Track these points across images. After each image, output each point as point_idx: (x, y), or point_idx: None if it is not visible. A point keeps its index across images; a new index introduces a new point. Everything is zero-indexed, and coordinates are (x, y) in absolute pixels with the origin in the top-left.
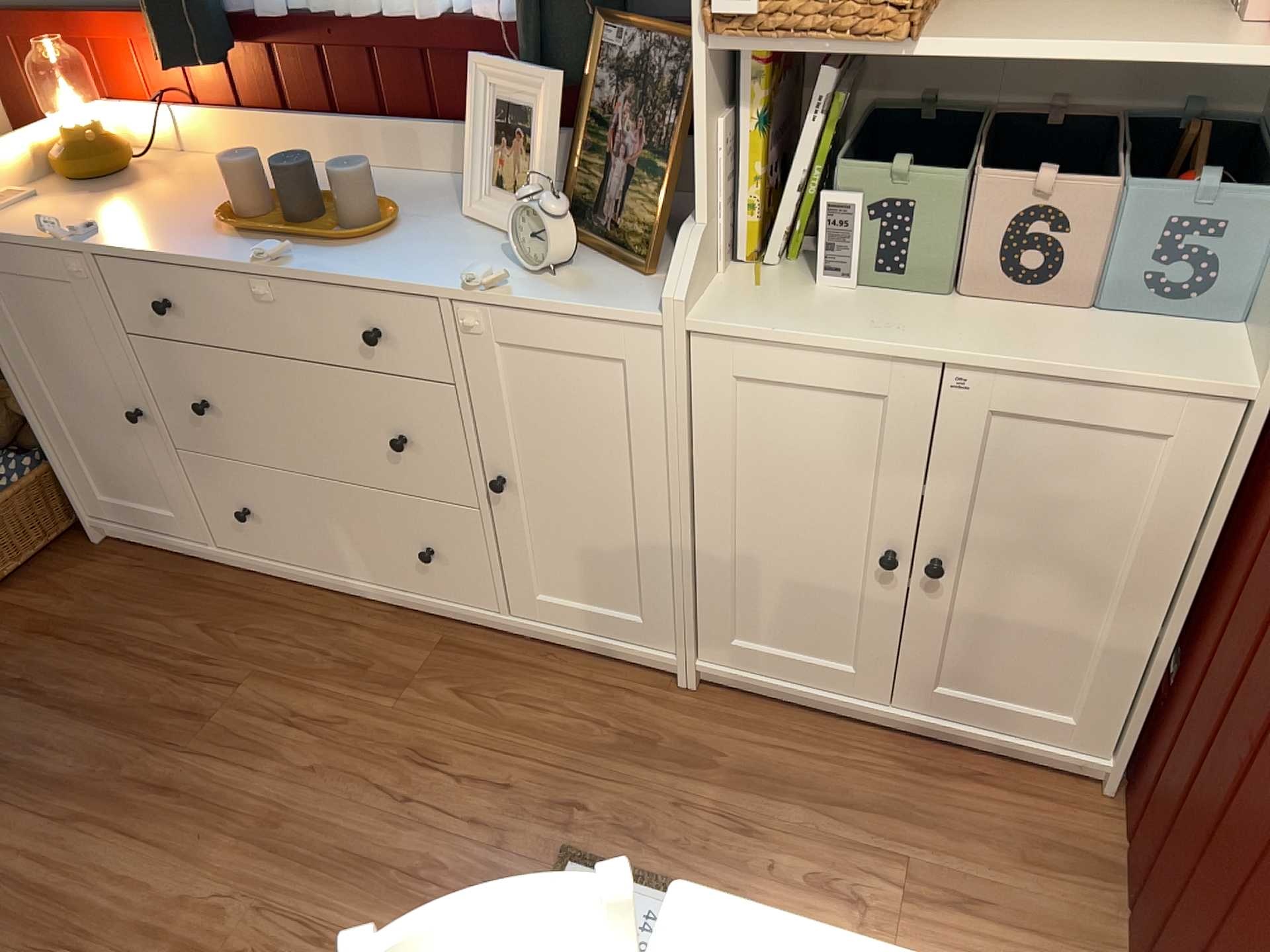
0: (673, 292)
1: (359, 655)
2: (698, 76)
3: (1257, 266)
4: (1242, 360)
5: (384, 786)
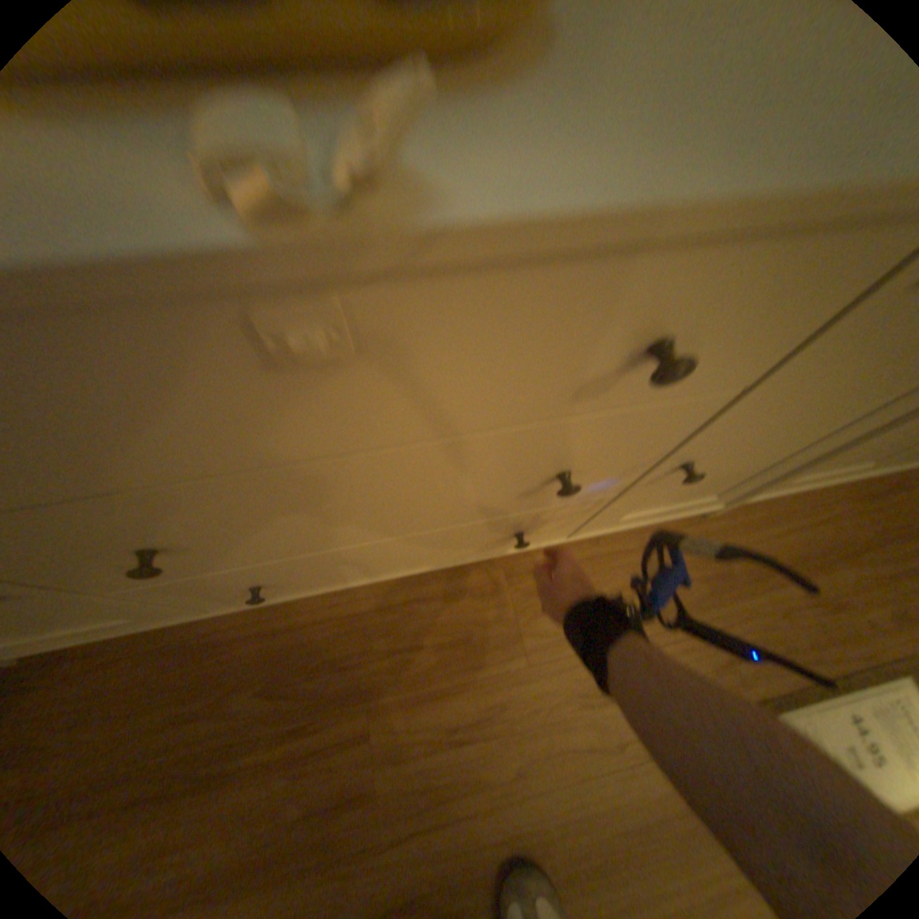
0: None
1: (450, 637)
2: None
3: None
4: None
5: (596, 757)
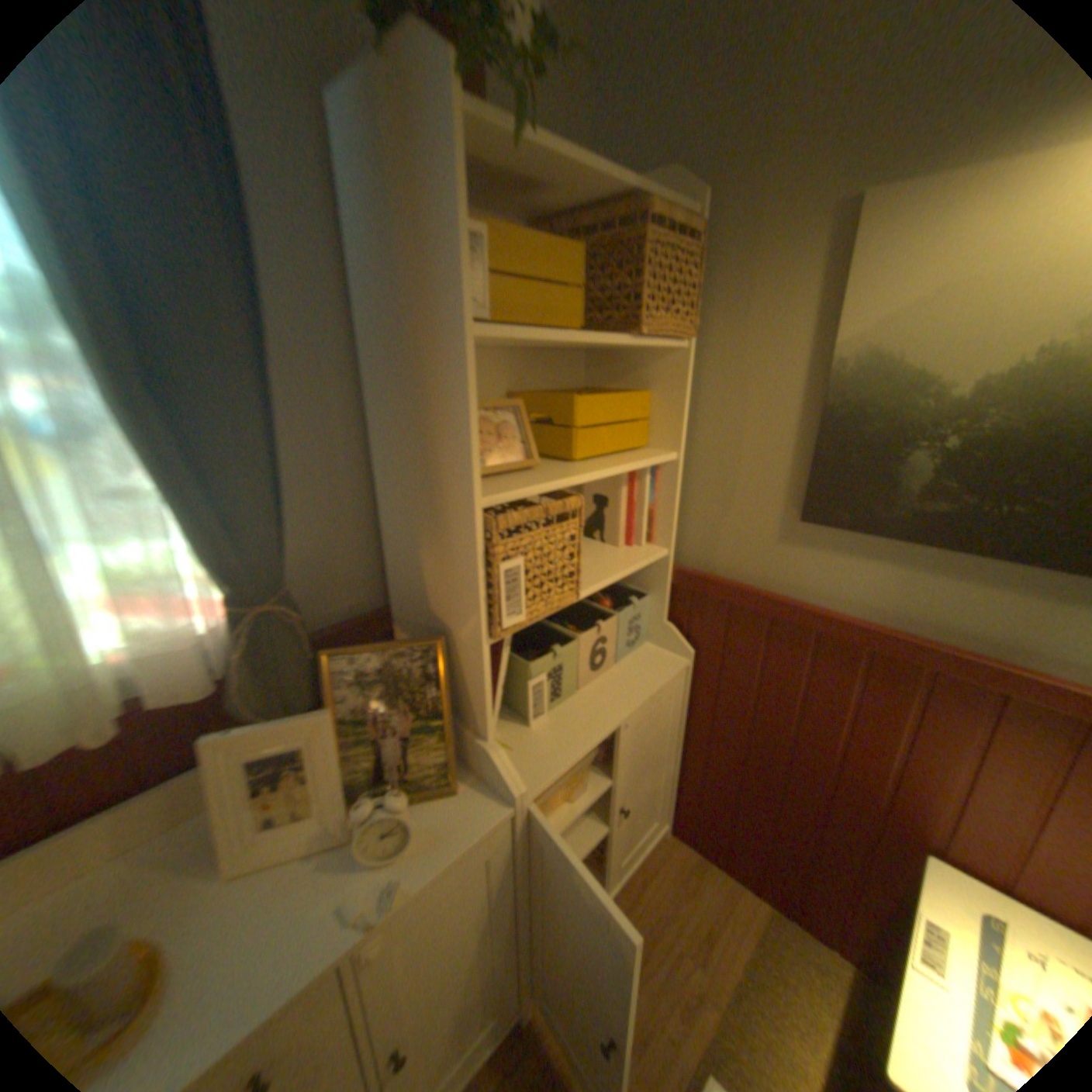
0: (513, 788)
1: None
2: (480, 656)
3: (652, 617)
4: (673, 650)
5: None
